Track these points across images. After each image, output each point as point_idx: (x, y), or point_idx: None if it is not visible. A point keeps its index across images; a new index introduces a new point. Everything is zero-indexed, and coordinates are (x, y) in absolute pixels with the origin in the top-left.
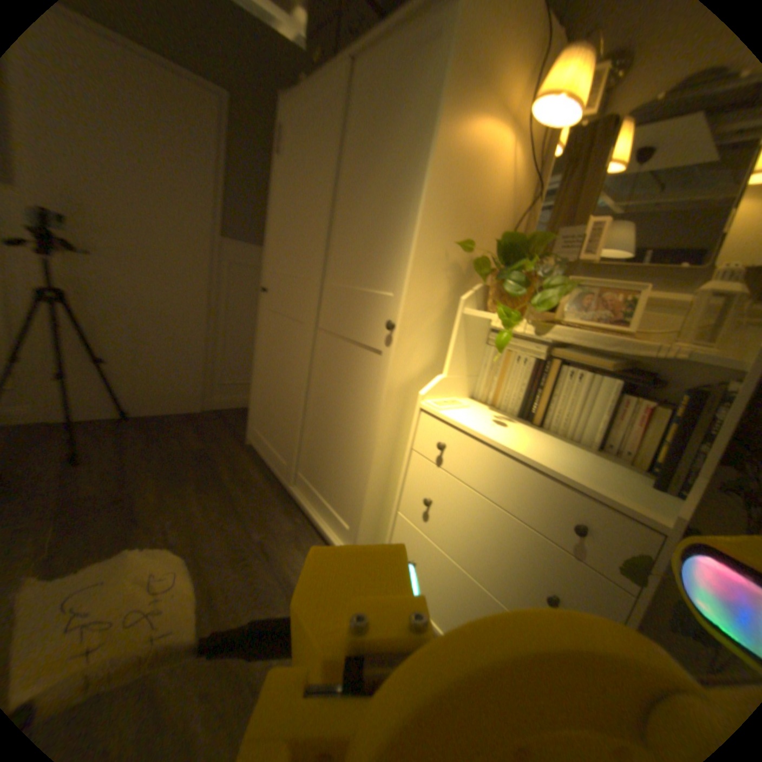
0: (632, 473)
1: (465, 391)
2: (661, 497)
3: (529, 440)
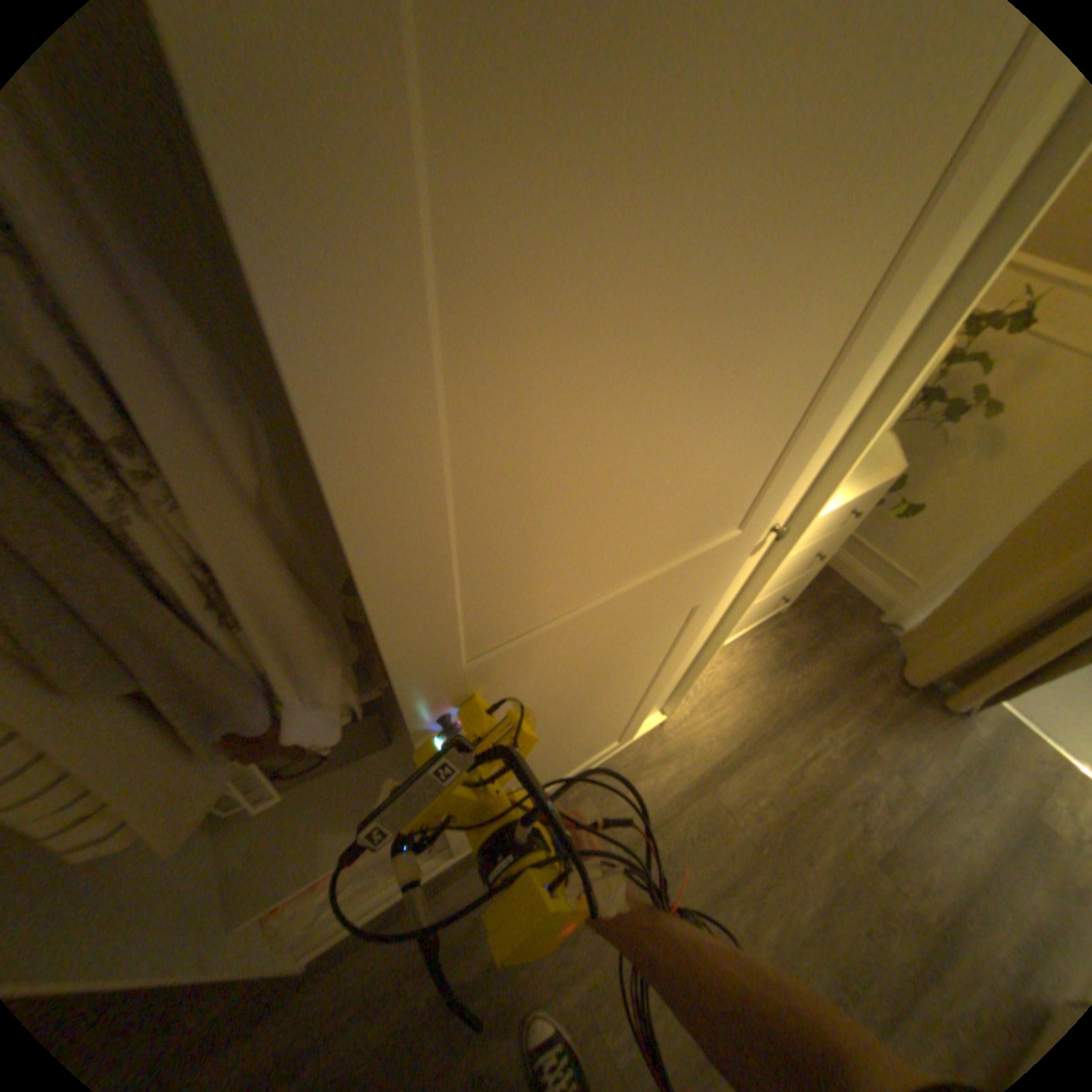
0: None
1: None
2: None
3: None
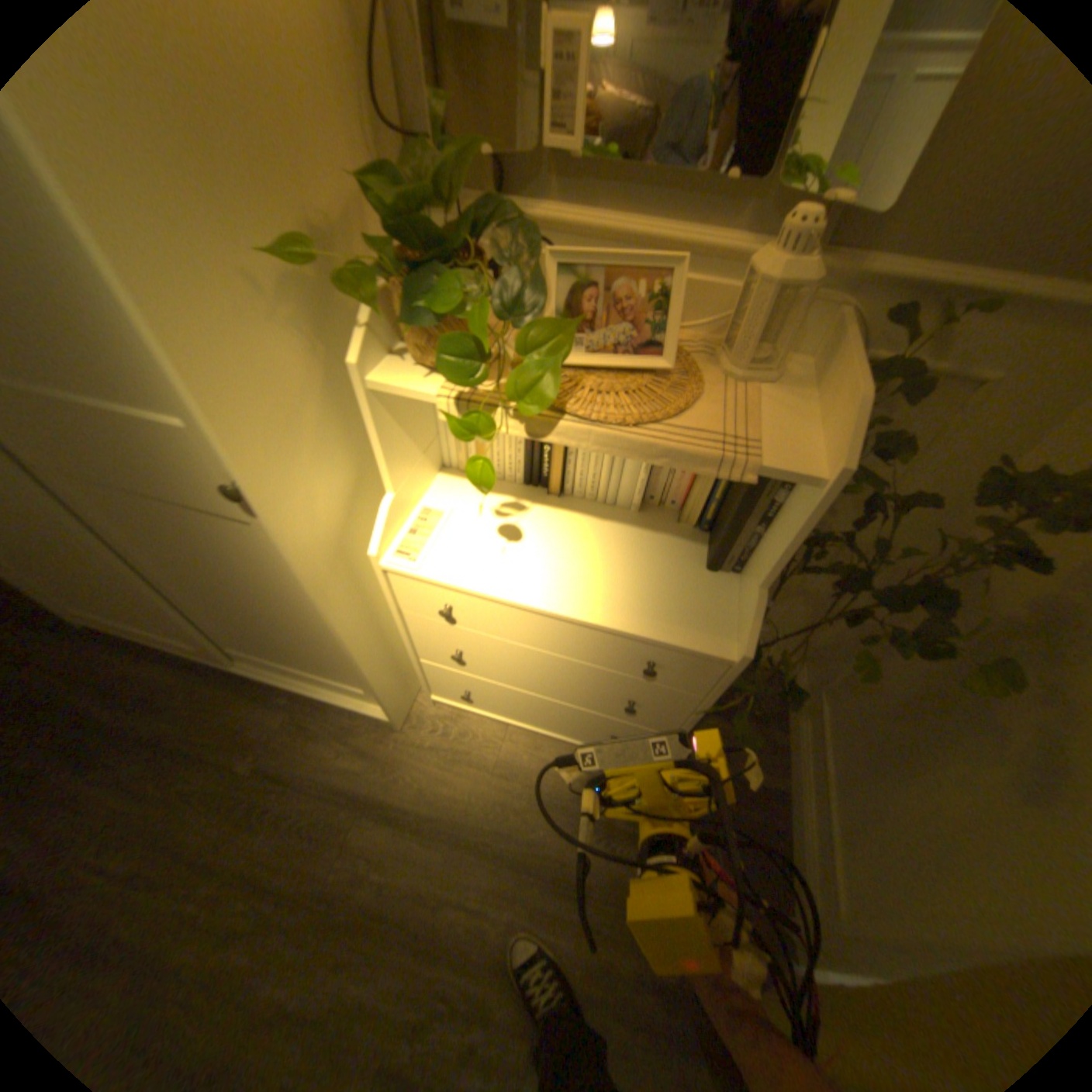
0: (682, 544)
1: (430, 470)
2: (717, 585)
3: (560, 558)
